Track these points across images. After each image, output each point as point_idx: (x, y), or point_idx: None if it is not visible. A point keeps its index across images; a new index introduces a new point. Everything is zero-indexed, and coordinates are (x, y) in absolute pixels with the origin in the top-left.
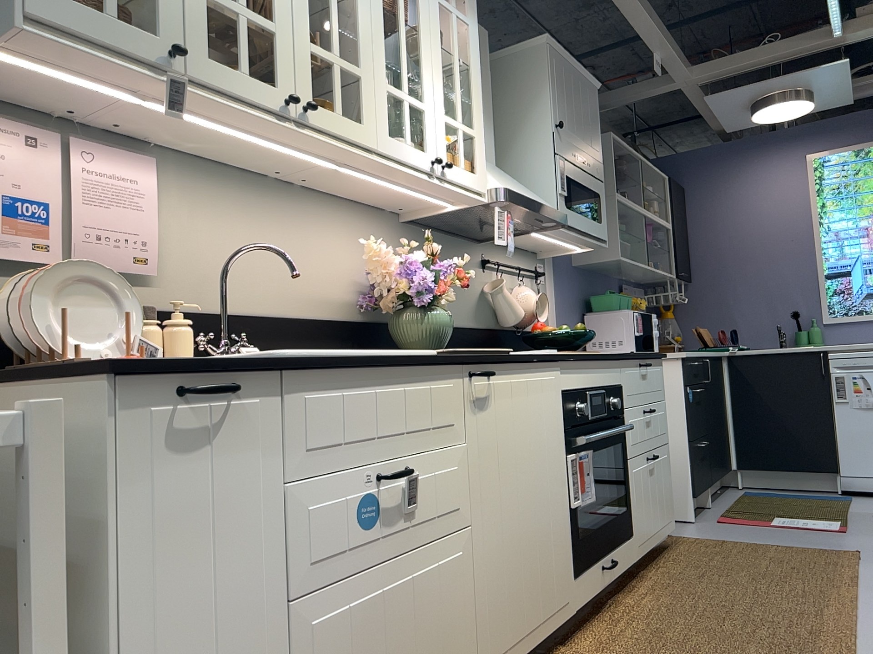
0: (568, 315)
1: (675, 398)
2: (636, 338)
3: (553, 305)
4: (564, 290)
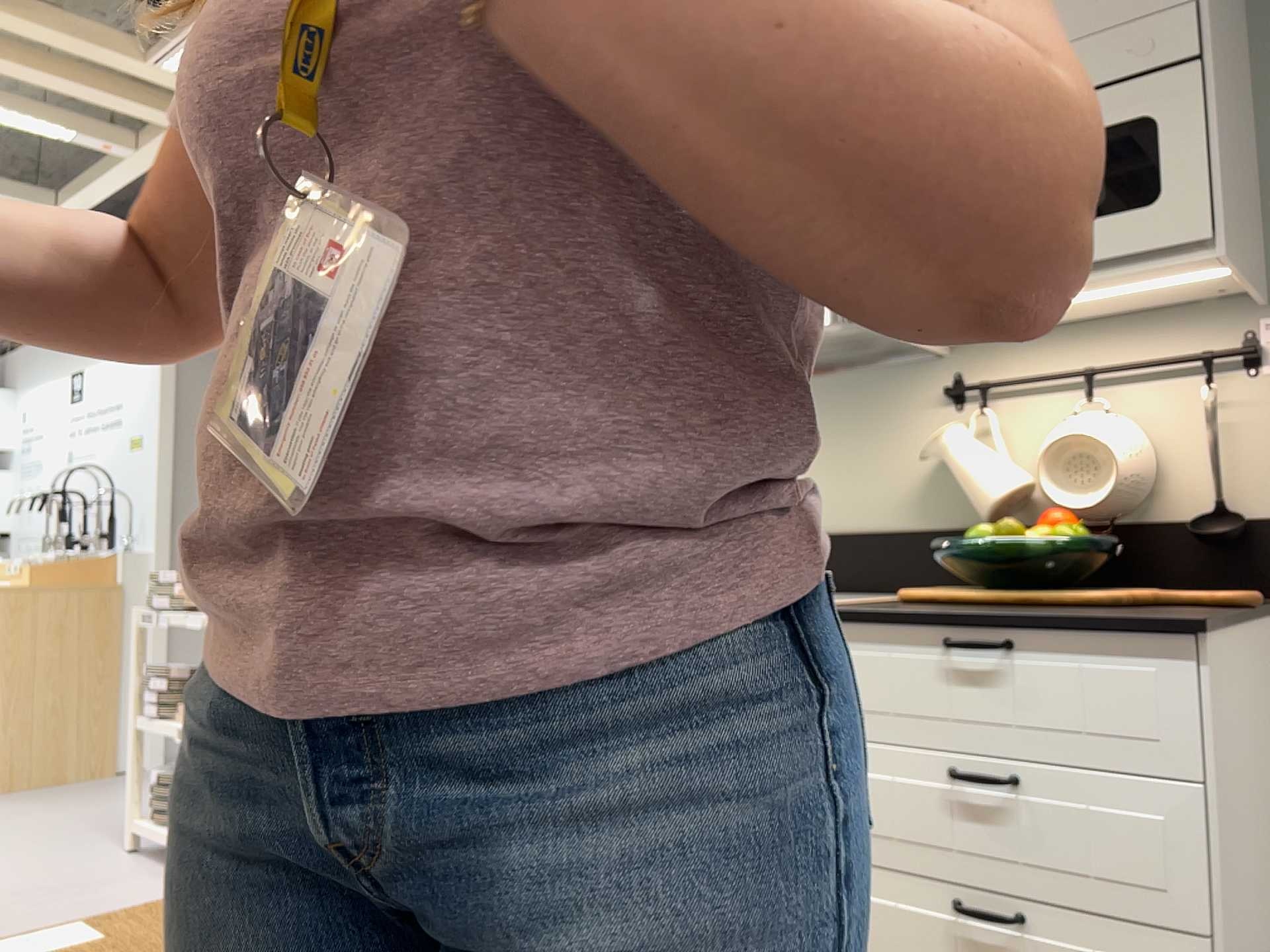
0: None
1: None
2: None
3: None
4: None
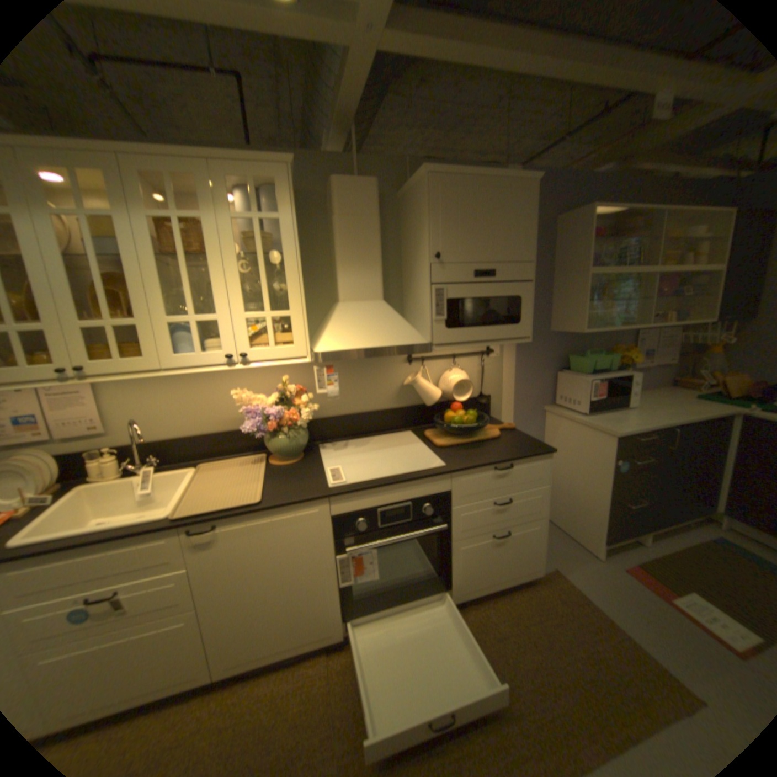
0: (532, 375)
1: (606, 466)
2: (592, 402)
3: (507, 371)
4: (529, 355)
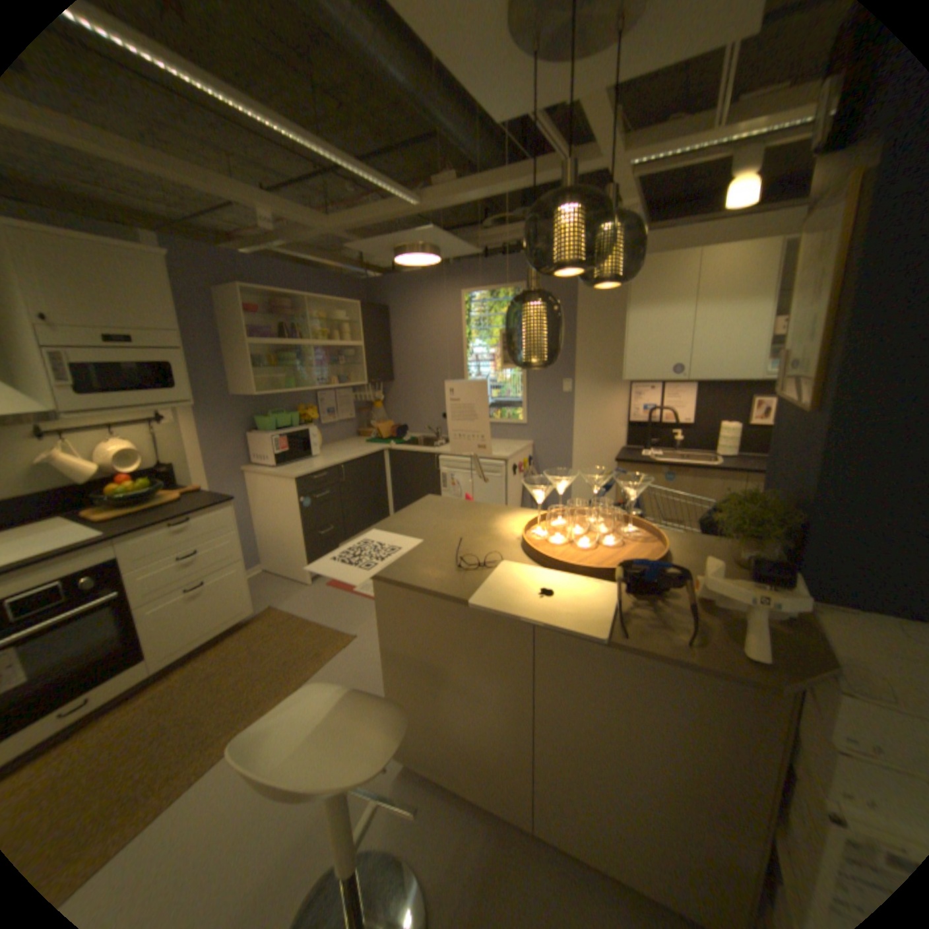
0: (220, 438)
1: (294, 505)
2: (278, 454)
3: (189, 436)
4: (211, 419)
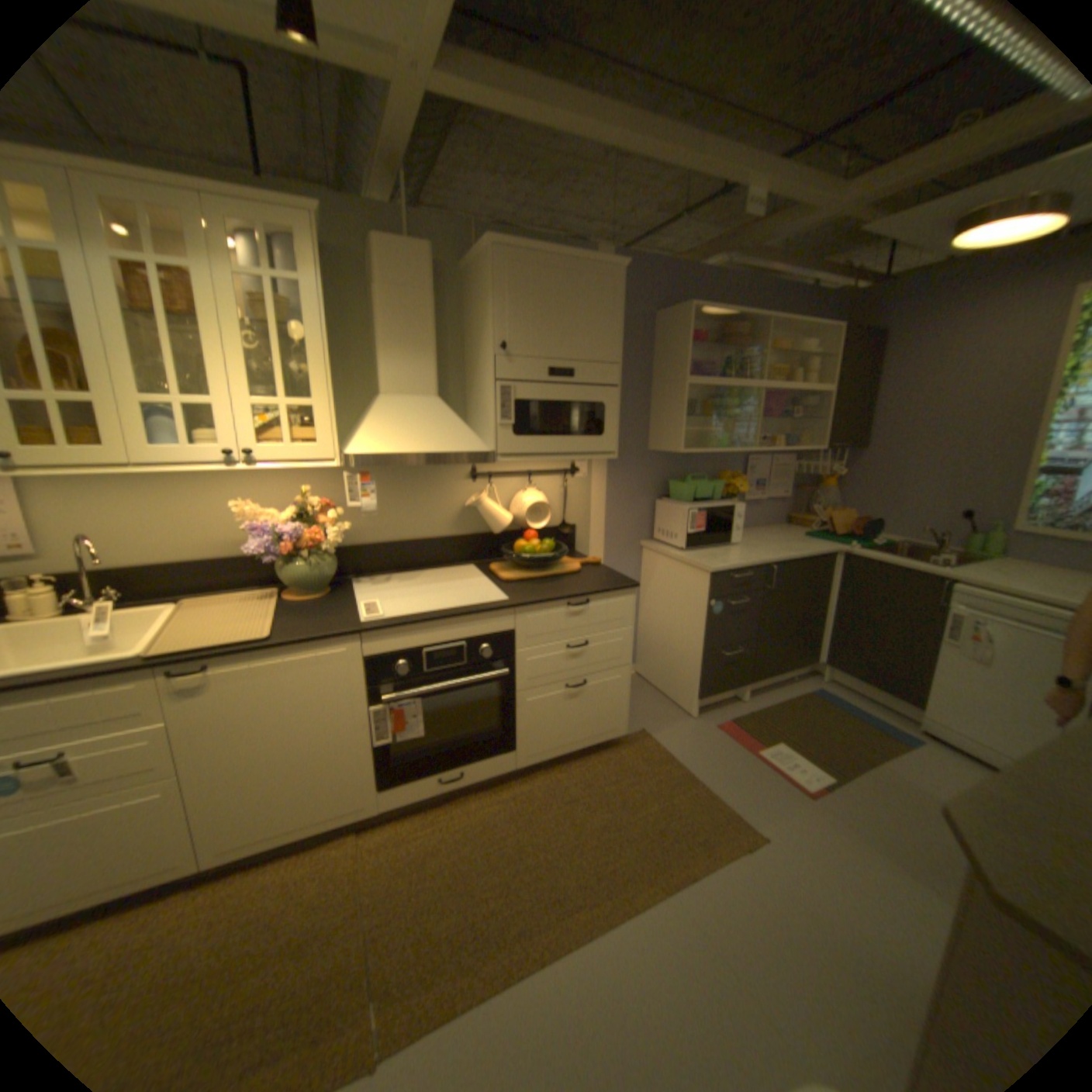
0: (625, 503)
1: (699, 607)
2: (689, 535)
3: (595, 497)
4: (621, 478)
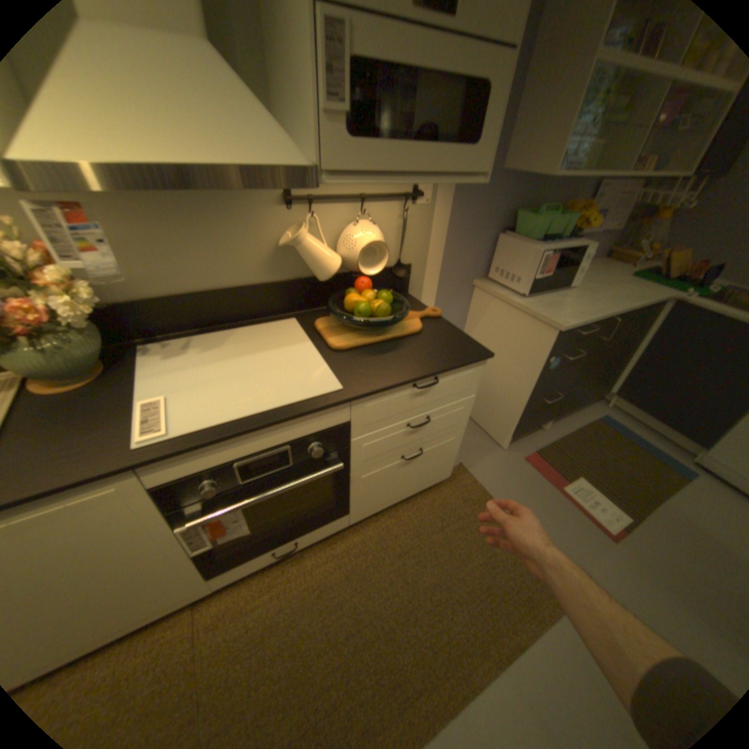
0: (467, 236)
1: (535, 361)
2: (536, 279)
3: (437, 229)
4: (469, 205)
